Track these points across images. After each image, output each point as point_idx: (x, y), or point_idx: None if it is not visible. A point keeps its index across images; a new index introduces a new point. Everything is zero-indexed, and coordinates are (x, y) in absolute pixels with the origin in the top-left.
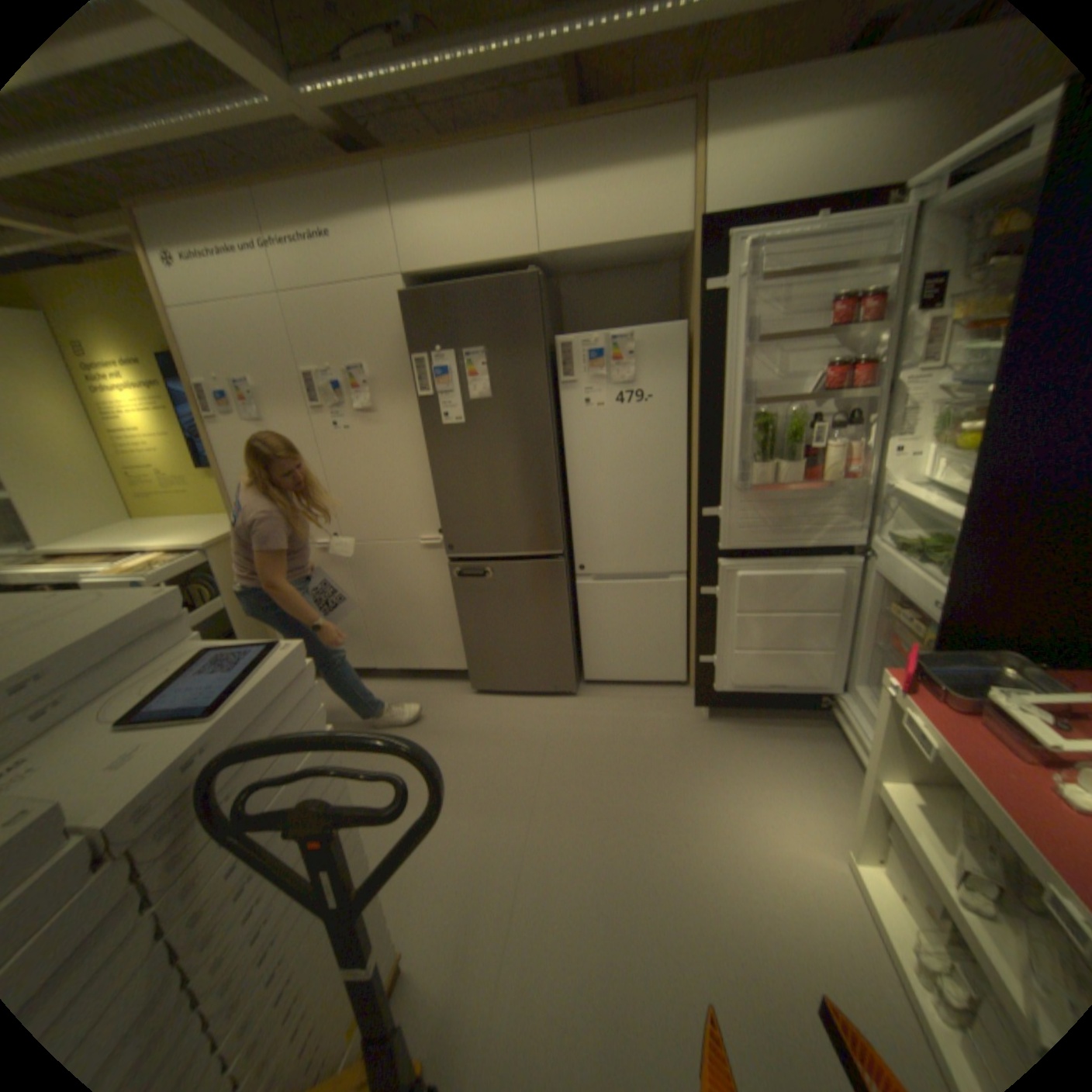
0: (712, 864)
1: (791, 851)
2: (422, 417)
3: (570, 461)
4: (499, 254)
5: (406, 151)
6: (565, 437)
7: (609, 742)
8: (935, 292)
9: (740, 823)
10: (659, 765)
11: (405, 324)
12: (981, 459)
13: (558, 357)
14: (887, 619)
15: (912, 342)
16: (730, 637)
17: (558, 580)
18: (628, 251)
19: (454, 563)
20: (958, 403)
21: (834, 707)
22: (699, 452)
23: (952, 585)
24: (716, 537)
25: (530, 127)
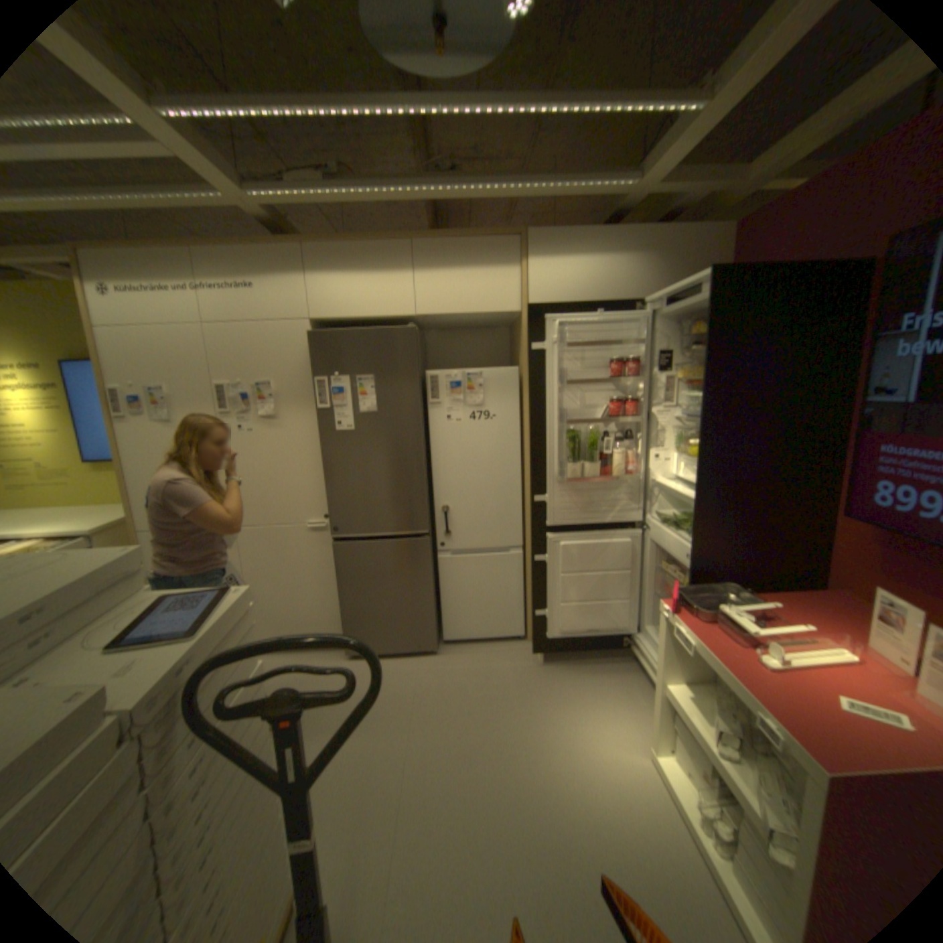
0: (555, 774)
1: (611, 756)
2: (317, 424)
3: (435, 461)
4: (387, 313)
5: (321, 239)
6: (431, 443)
7: (467, 689)
8: (667, 362)
9: (572, 740)
10: (508, 703)
11: (310, 354)
12: (700, 461)
13: (427, 385)
14: (661, 574)
15: (658, 390)
16: (557, 593)
17: (425, 554)
18: (477, 319)
19: (337, 542)
20: (686, 428)
21: (632, 645)
22: (530, 456)
23: (693, 541)
24: (544, 517)
25: (413, 236)
